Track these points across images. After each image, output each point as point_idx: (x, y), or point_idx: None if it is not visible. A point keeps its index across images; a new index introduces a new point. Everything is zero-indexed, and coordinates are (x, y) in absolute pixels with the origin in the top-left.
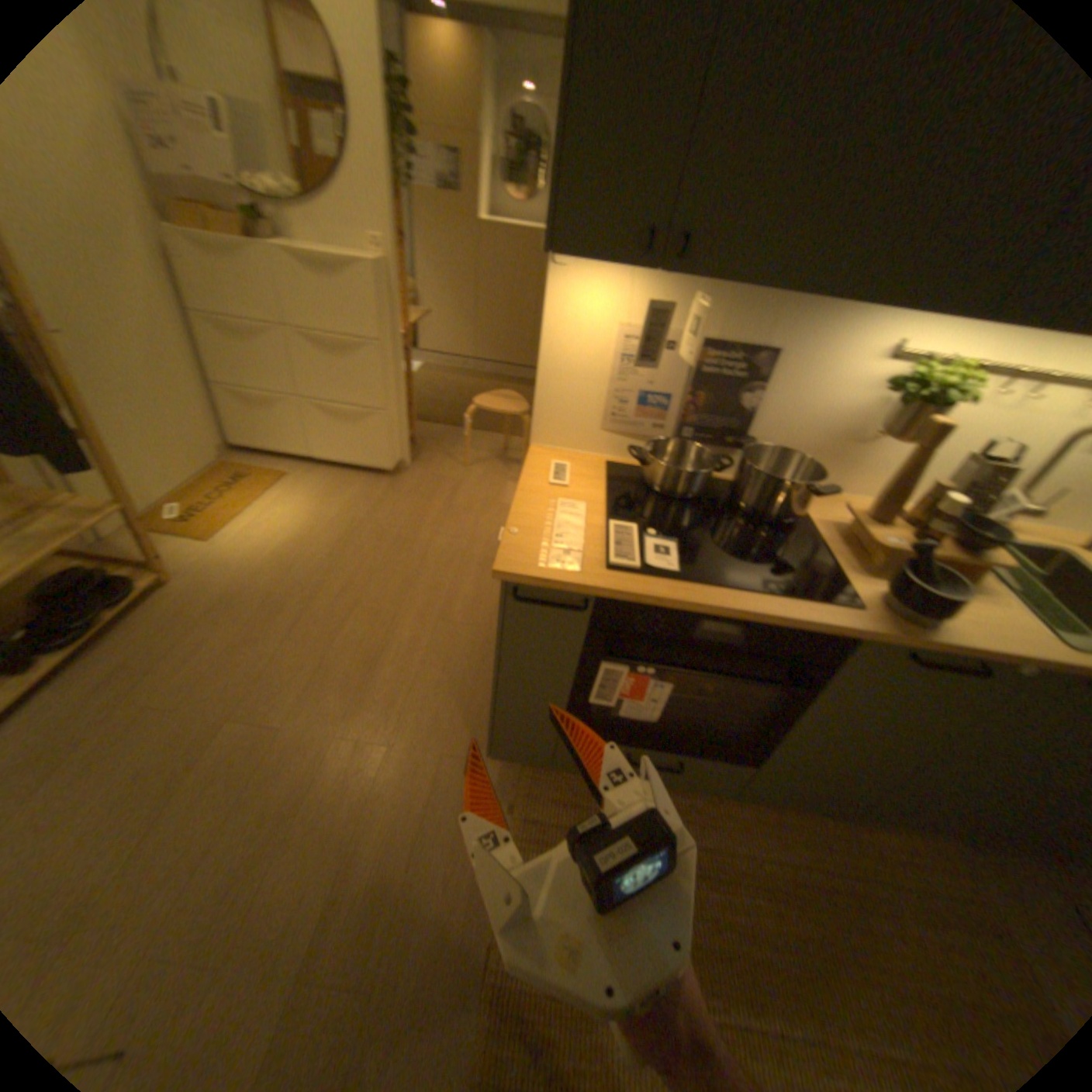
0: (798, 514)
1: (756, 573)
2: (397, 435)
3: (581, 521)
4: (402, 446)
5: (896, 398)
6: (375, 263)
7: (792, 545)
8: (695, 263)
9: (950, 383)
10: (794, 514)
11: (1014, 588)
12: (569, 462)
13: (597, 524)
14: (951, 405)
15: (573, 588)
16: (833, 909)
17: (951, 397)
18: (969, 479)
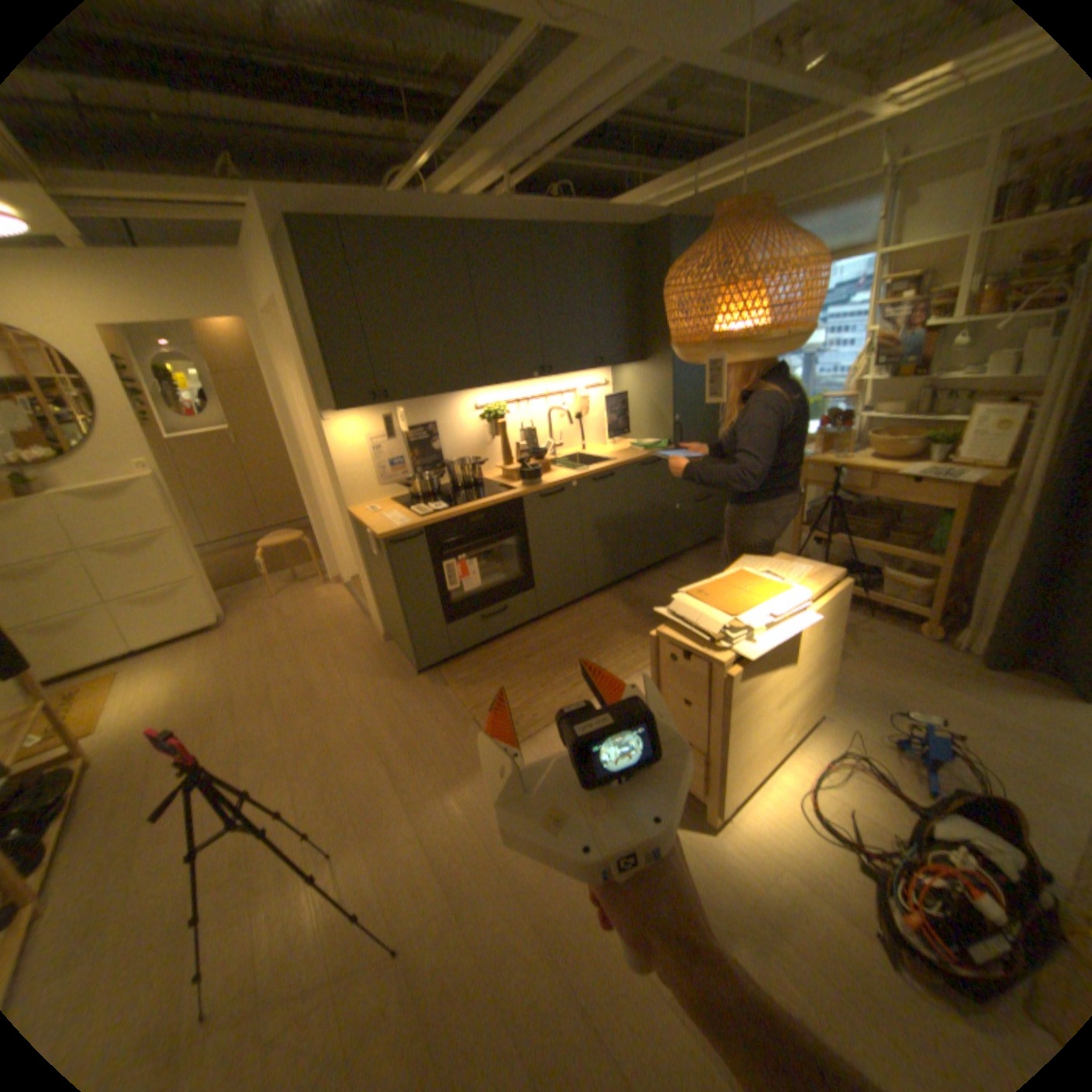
0: (480, 482)
1: (474, 498)
2: (205, 597)
3: (396, 516)
4: (210, 606)
5: (485, 425)
6: (148, 478)
7: (483, 488)
8: (385, 402)
9: (498, 413)
10: (478, 481)
11: (559, 468)
12: (371, 507)
13: (404, 514)
14: (502, 419)
15: (411, 529)
16: (594, 625)
17: (500, 417)
18: (528, 443)
